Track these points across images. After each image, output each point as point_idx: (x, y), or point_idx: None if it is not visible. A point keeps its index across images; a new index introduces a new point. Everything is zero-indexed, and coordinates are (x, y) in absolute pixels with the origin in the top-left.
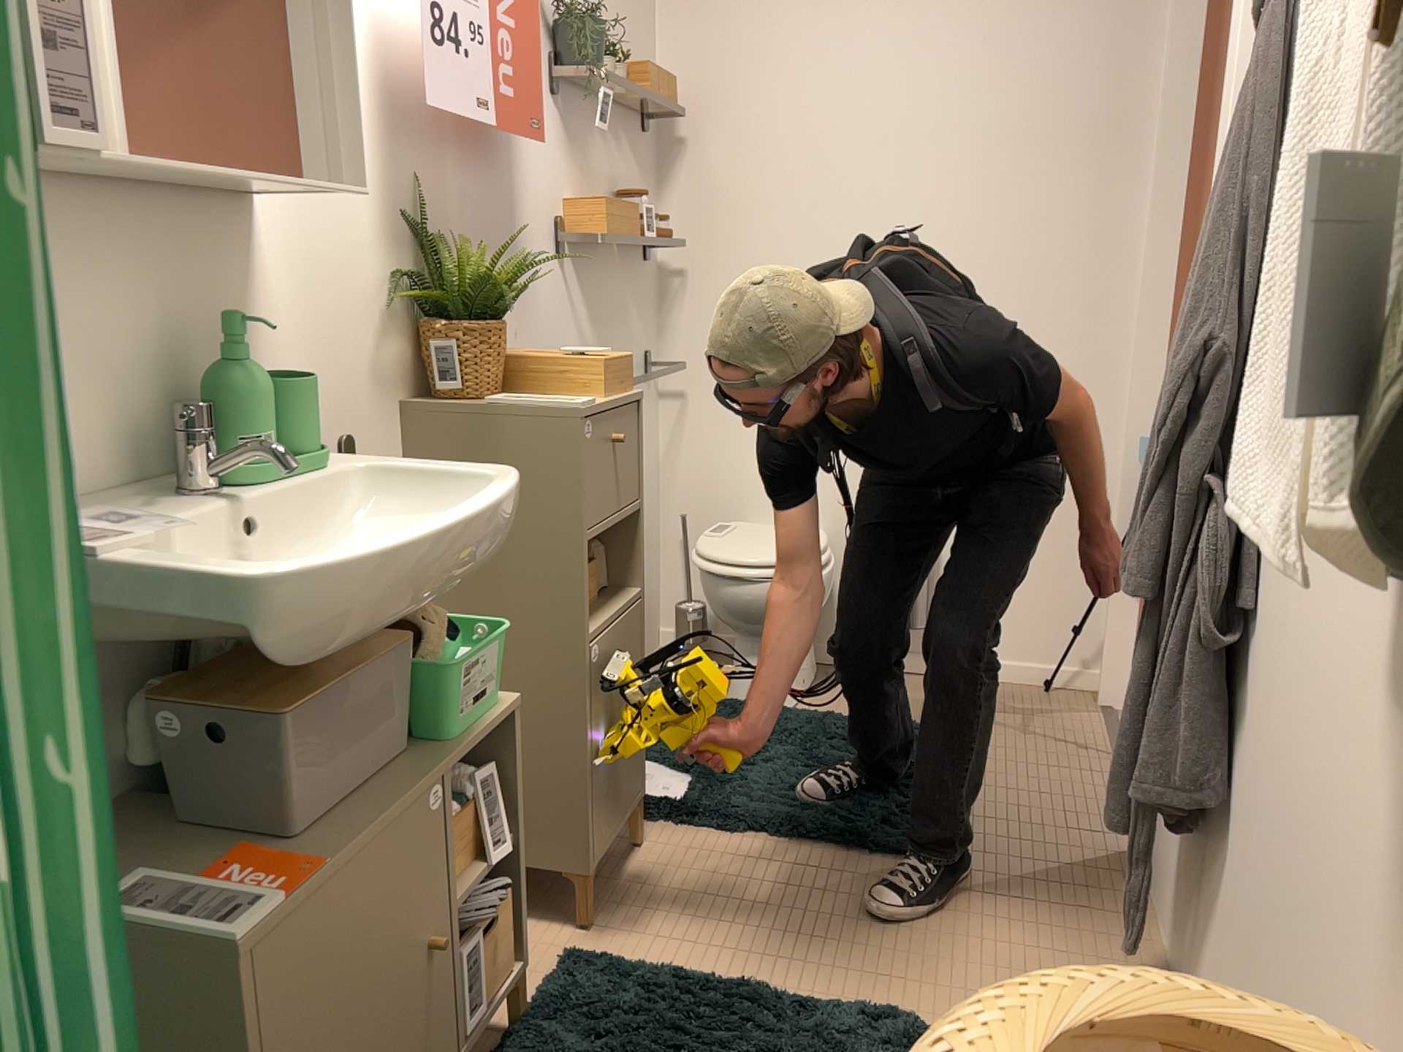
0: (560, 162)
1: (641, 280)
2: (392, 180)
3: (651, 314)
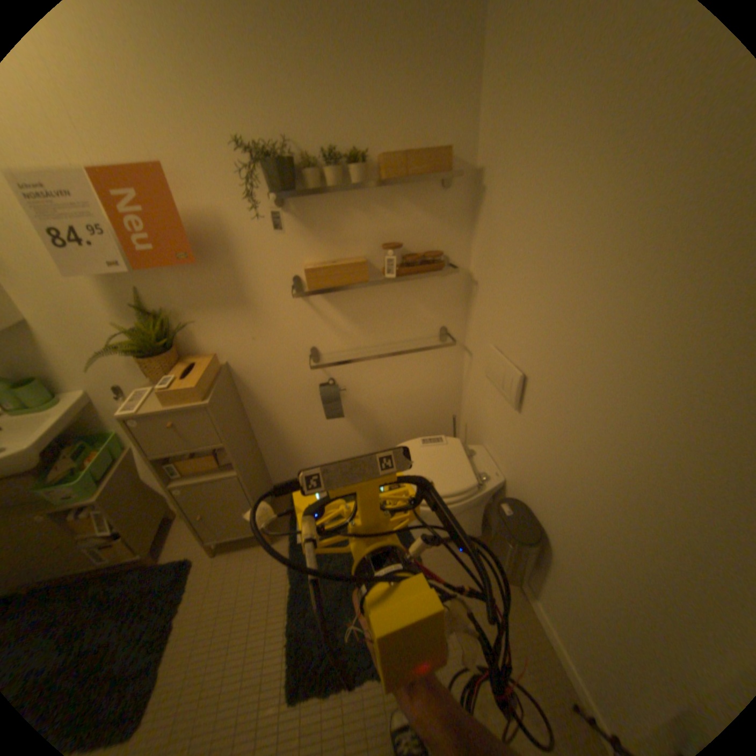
0: (293, 242)
1: (434, 287)
2: (113, 292)
3: (451, 305)
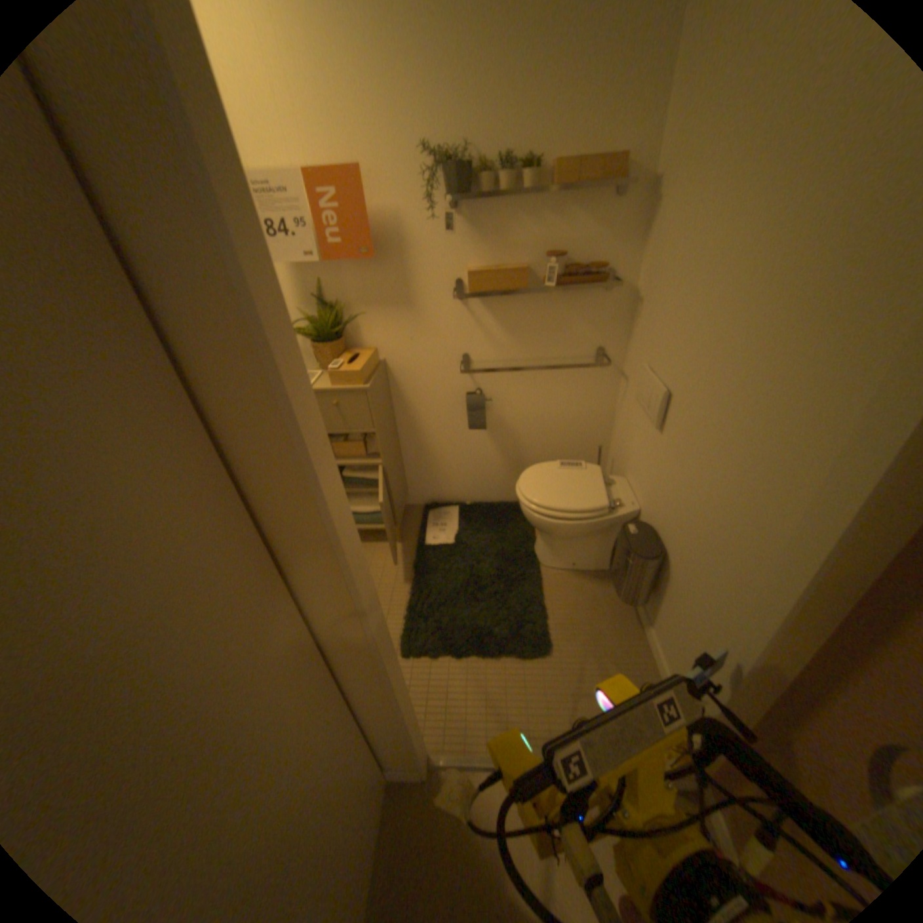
0: (460, 246)
1: (596, 302)
2: (301, 284)
3: (612, 324)
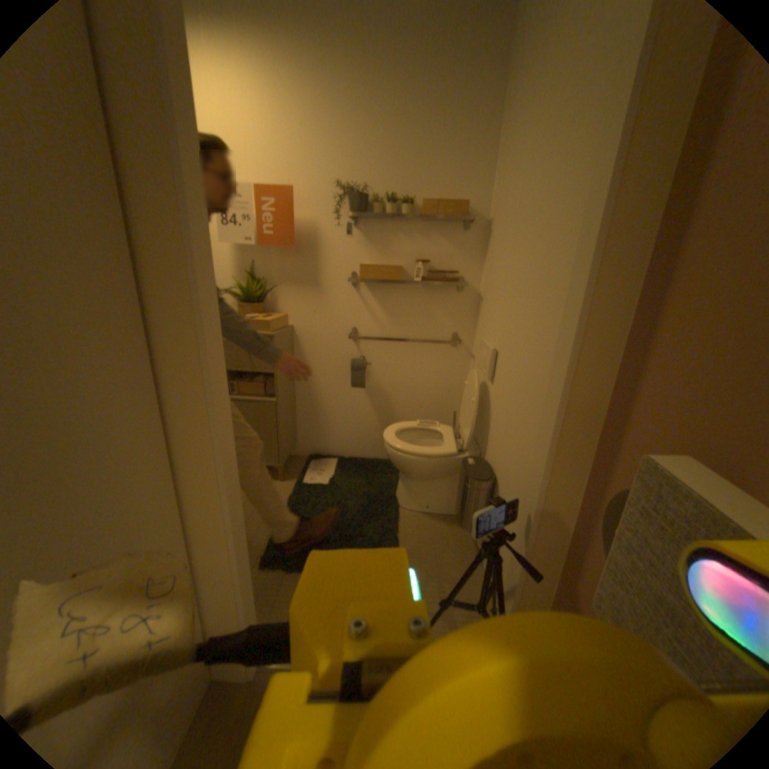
0: (358, 247)
1: (452, 297)
2: (240, 260)
3: (464, 314)
